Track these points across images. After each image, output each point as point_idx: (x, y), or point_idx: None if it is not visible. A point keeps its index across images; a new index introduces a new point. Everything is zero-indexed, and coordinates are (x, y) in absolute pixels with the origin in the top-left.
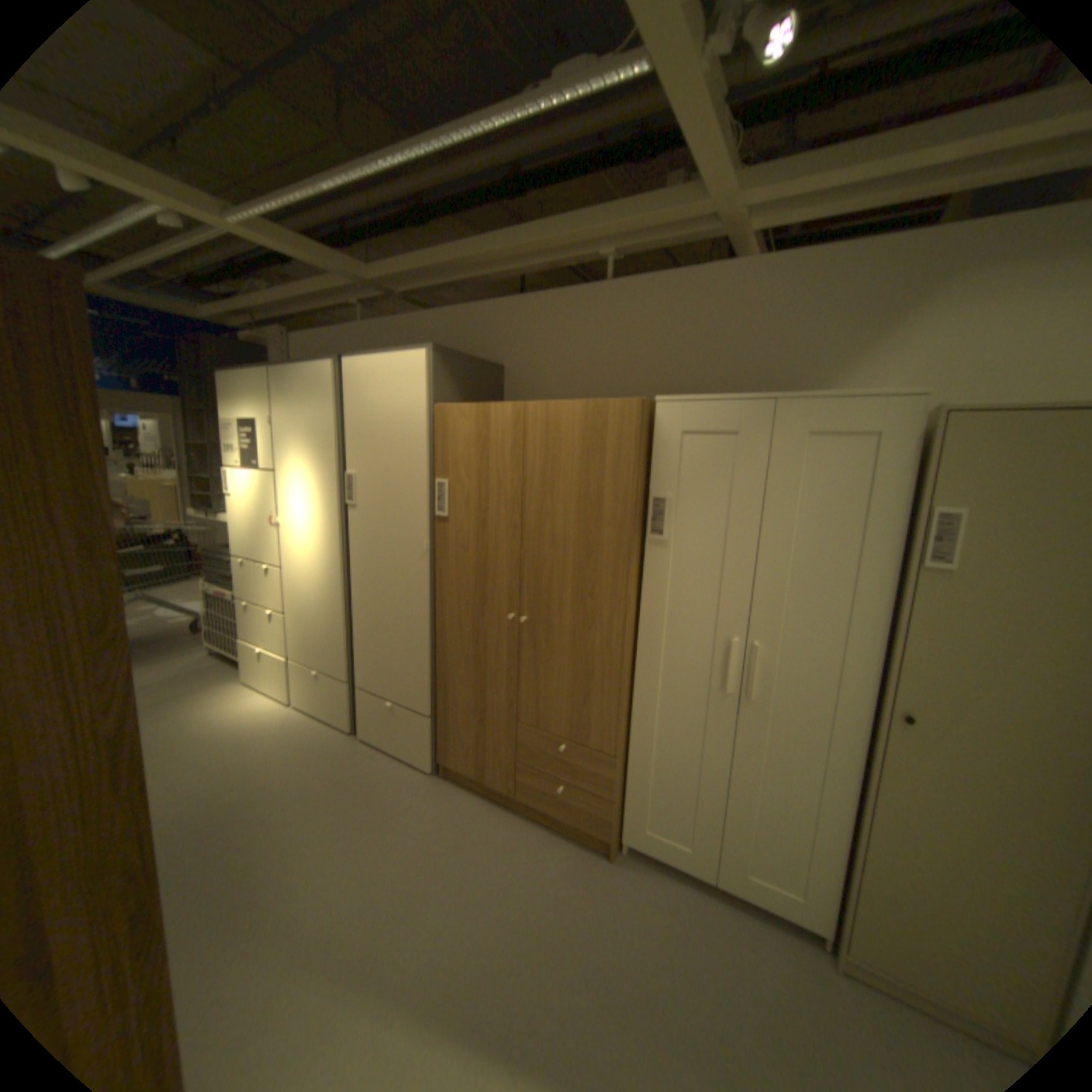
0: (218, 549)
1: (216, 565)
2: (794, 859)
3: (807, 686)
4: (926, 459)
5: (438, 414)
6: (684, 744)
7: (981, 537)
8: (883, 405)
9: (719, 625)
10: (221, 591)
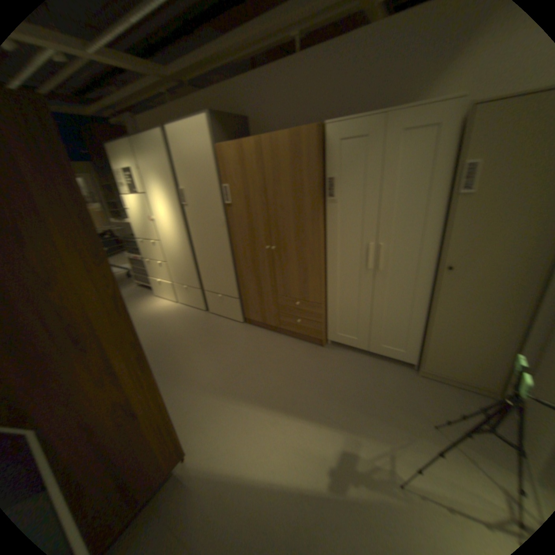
0: (126, 236)
1: (127, 244)
2: (399, 335)
3: (404, 260)
4: (462, 135)
5: (215, 149)
6: (350, 294)
7: (487, 173)
8: (440, 107)
9: (362, 237)
10: (132, 256)
